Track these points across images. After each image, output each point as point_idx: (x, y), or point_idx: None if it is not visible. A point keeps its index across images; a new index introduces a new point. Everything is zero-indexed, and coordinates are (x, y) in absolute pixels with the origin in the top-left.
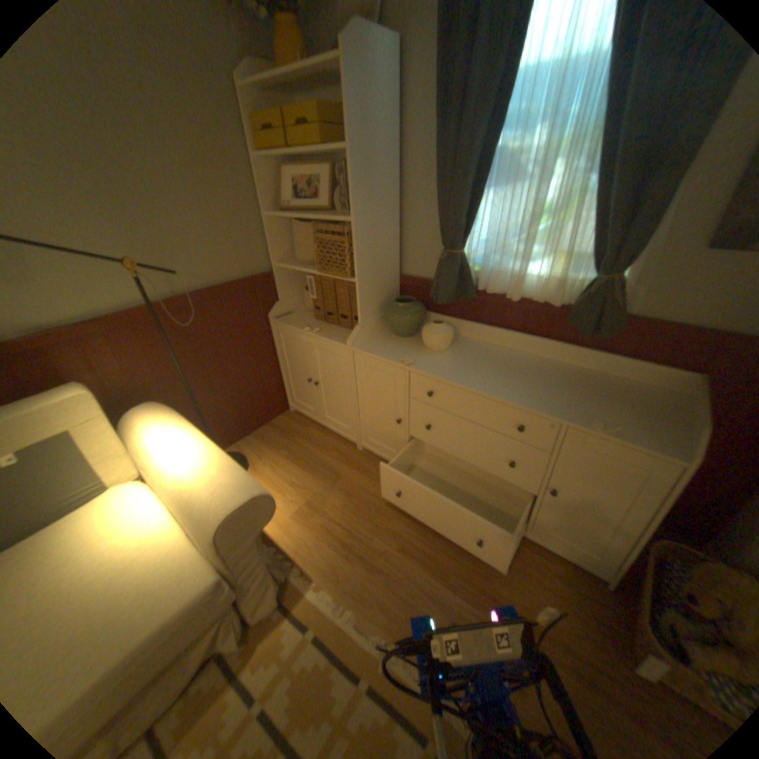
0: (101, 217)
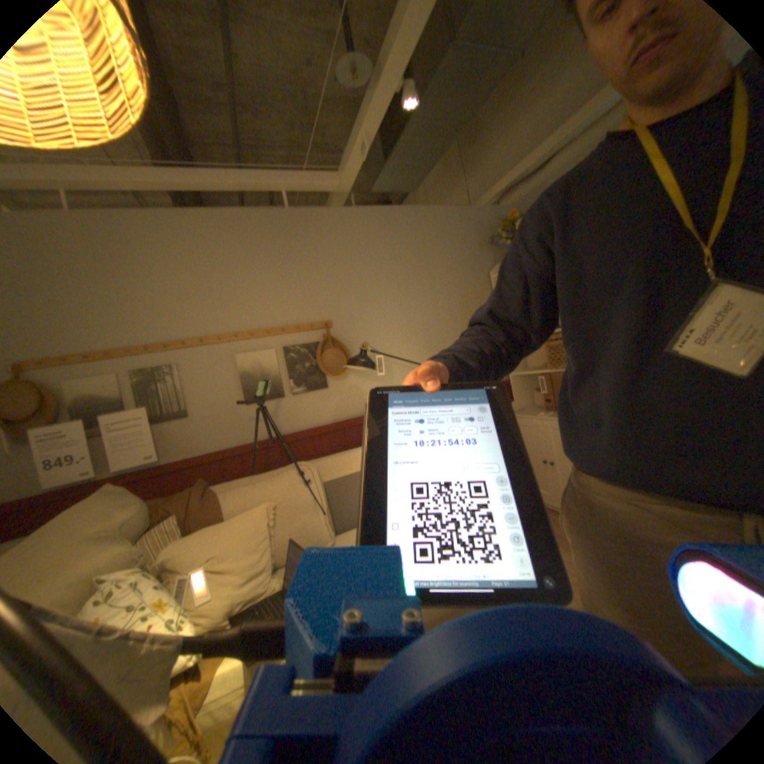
0: (422, 350)
